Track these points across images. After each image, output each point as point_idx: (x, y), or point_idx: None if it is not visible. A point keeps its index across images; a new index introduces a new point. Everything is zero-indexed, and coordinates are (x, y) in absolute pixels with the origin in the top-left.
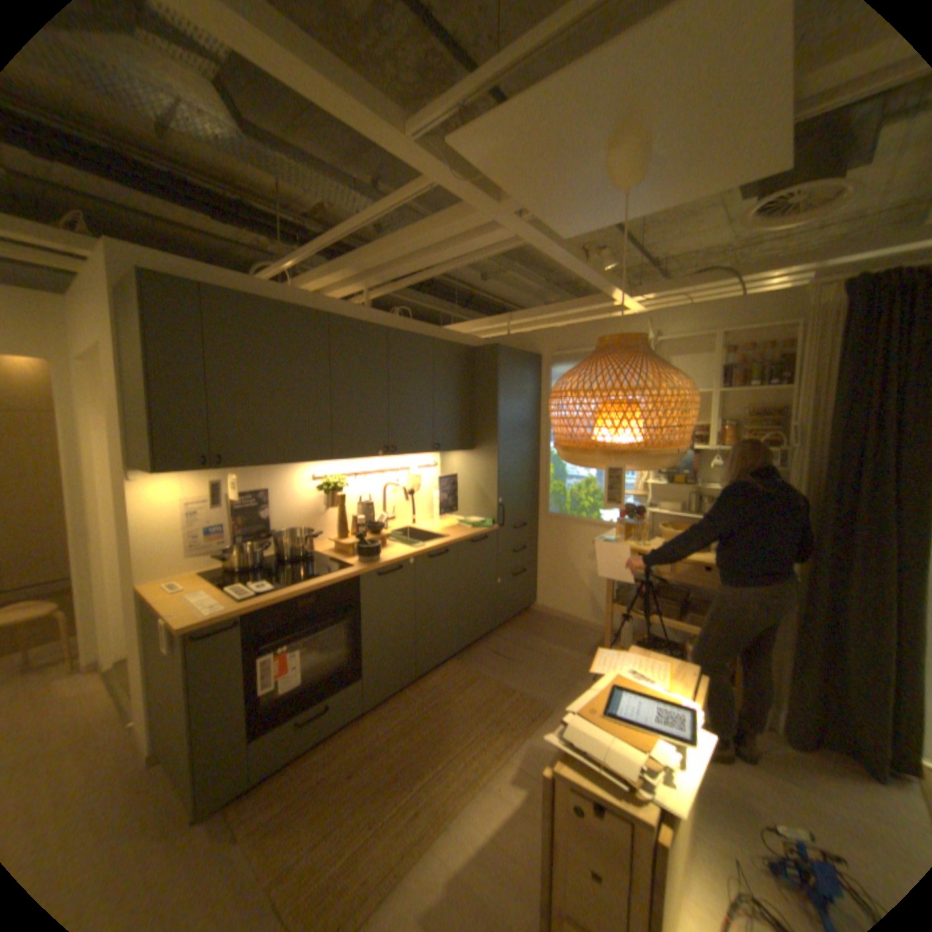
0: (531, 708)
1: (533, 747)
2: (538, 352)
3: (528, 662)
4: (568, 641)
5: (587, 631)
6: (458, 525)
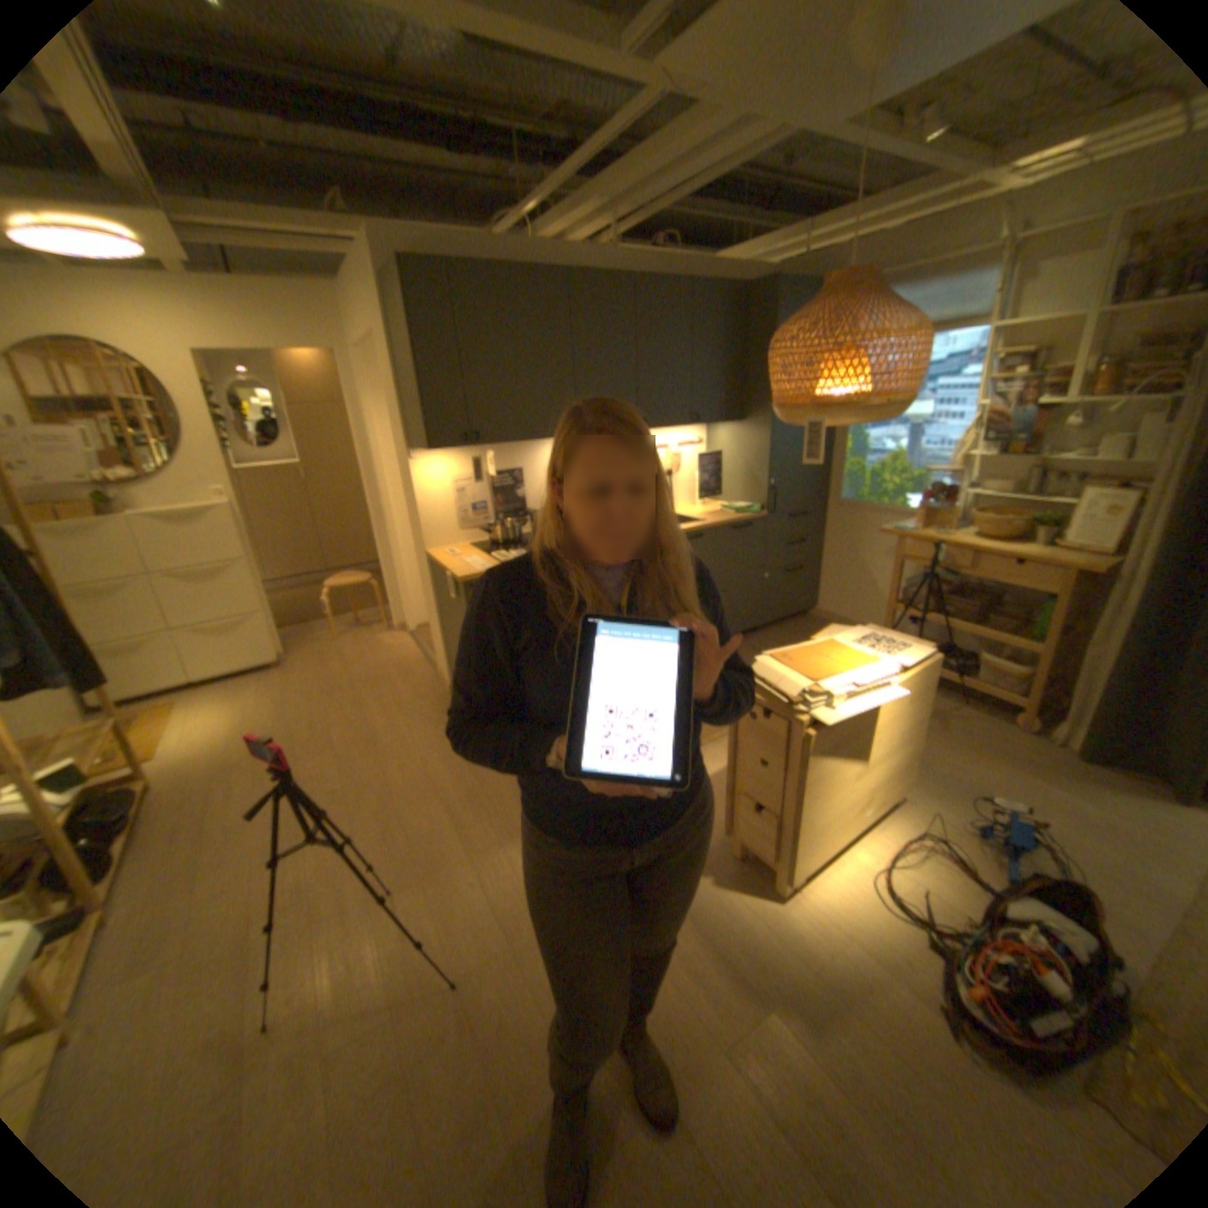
0: None
1: None
2: None
3: None
4: None
5: None
6: (719, 511)
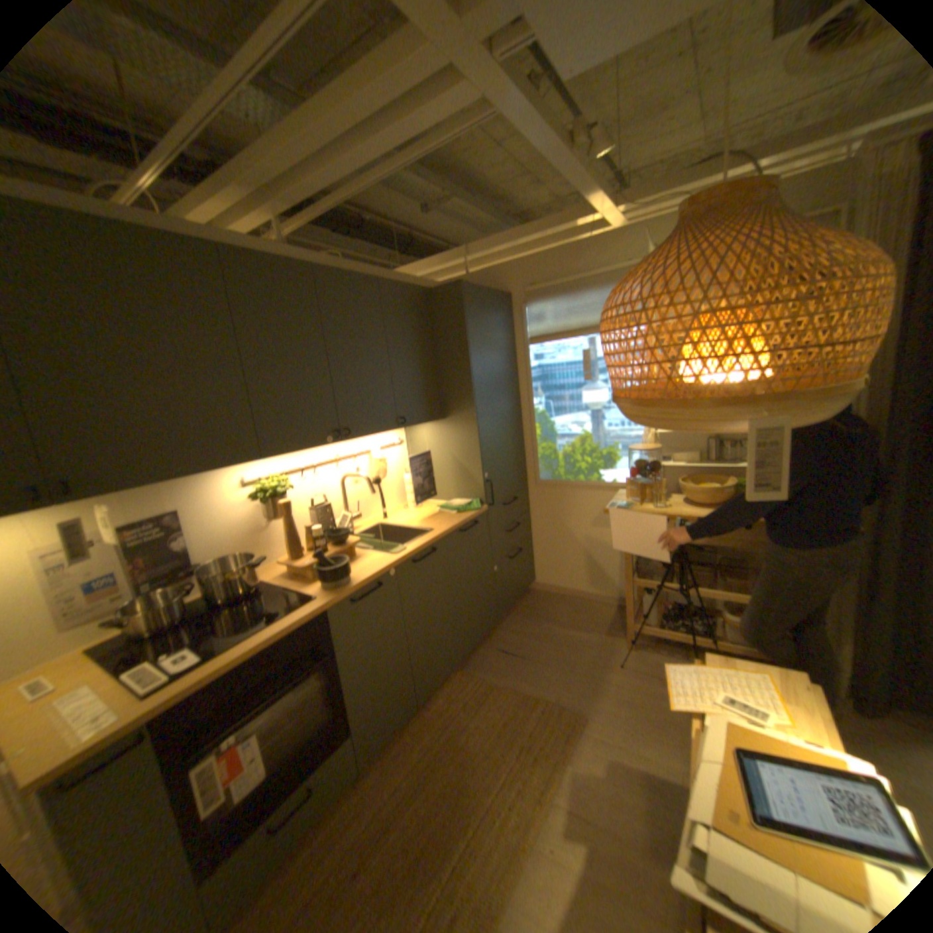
0: (561, 718)
1: (576, 774)
2: (507, 289)
3: (543, 656)
4: (580, 621)
5: (597, 605)
6: (440, 512)
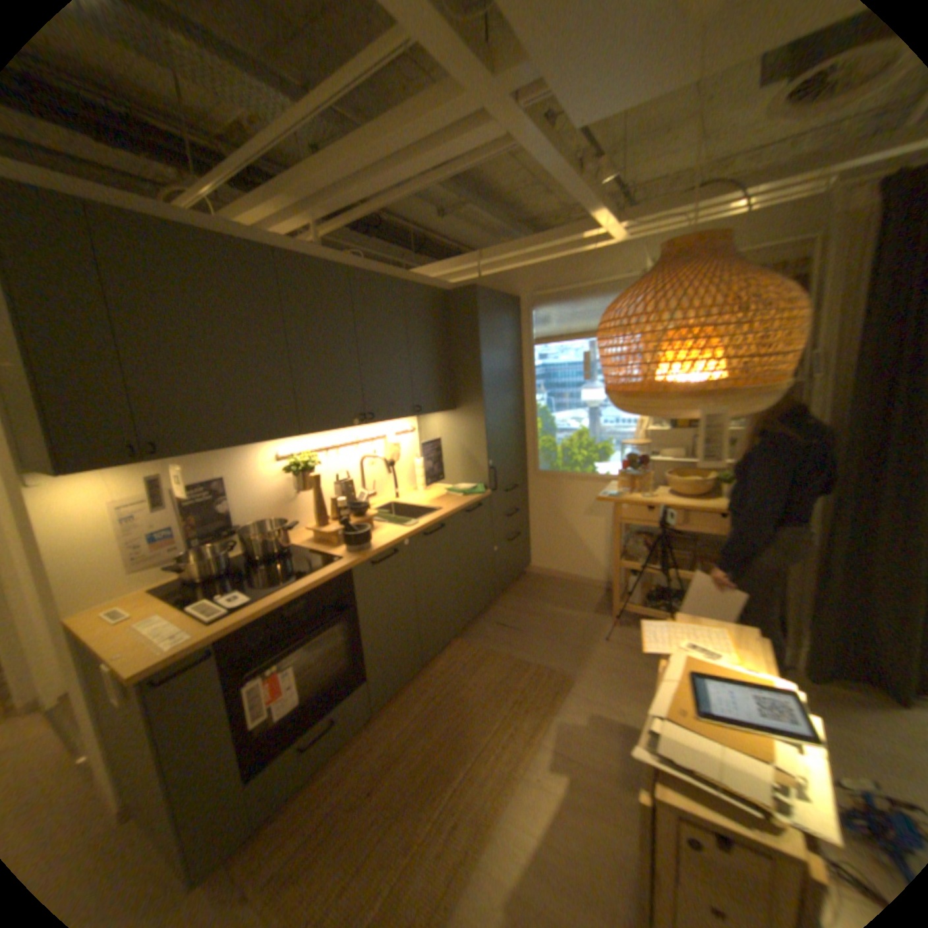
0: (551, 679)
1: (563, 723)
2: (516, 293)
3: (536, 629)
4: (571, 601)
5: (587, 588)
6: (447, 494)
